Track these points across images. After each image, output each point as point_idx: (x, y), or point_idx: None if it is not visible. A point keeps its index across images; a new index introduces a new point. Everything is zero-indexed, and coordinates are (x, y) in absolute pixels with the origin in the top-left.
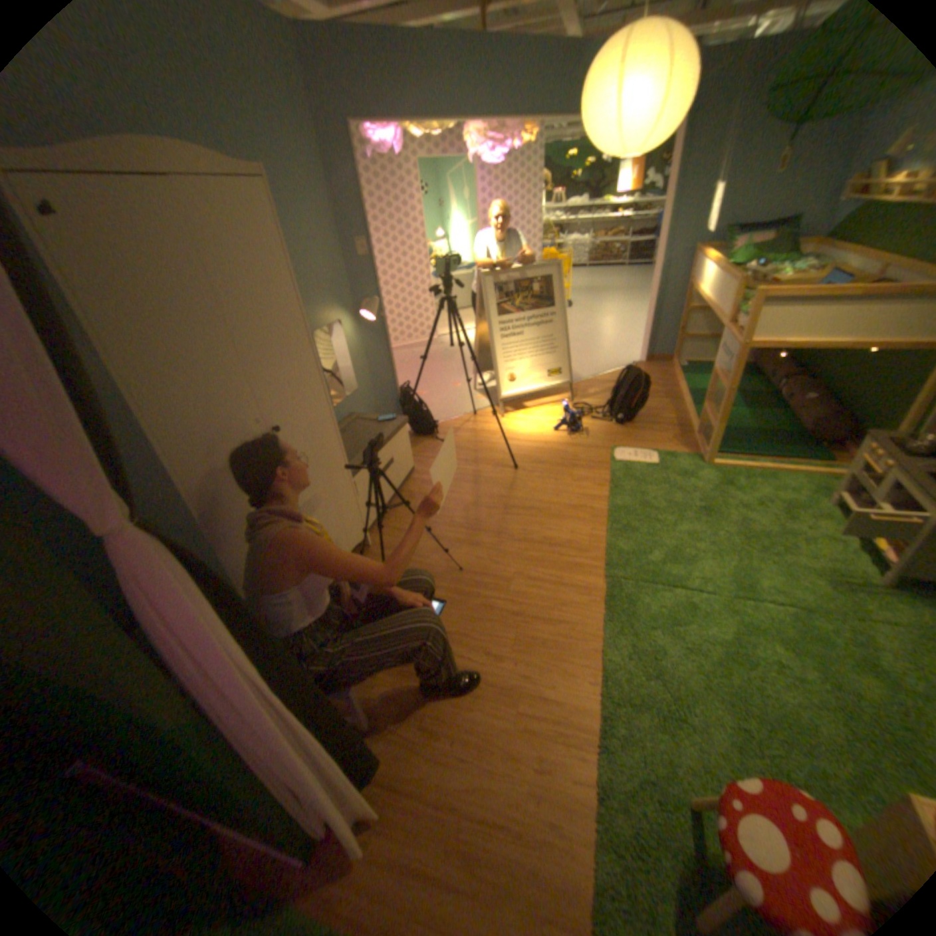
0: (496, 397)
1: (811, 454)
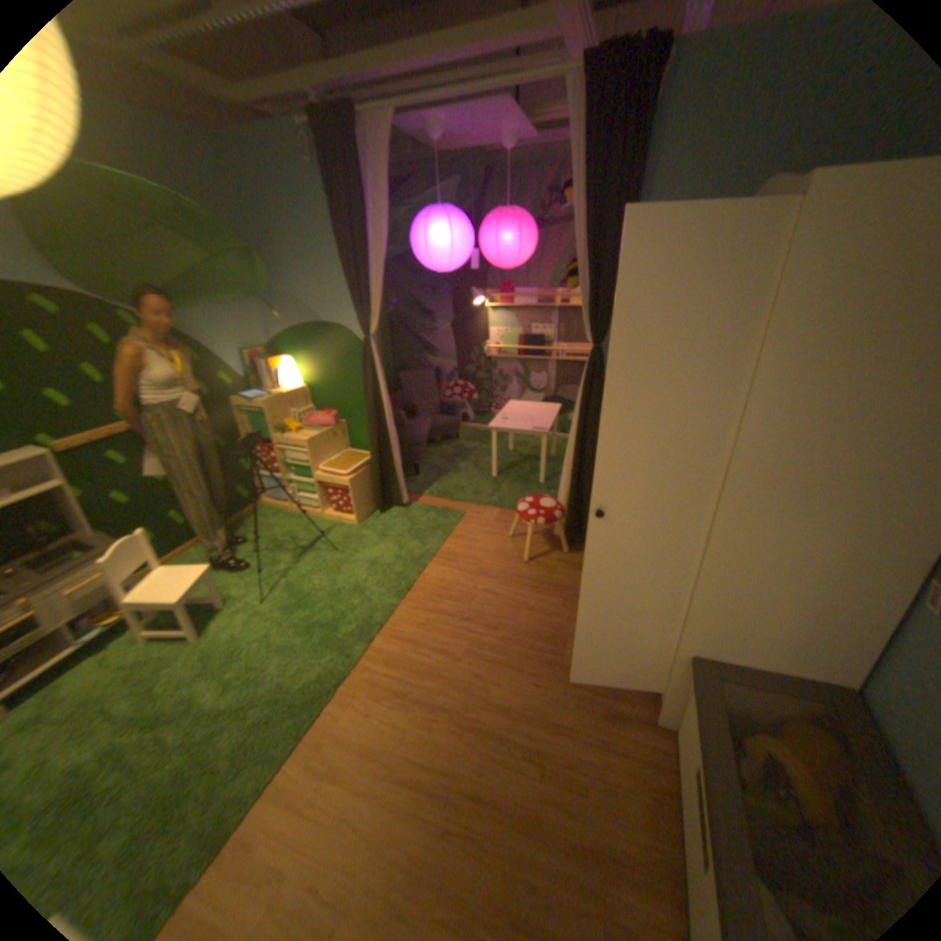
0: None
1: None
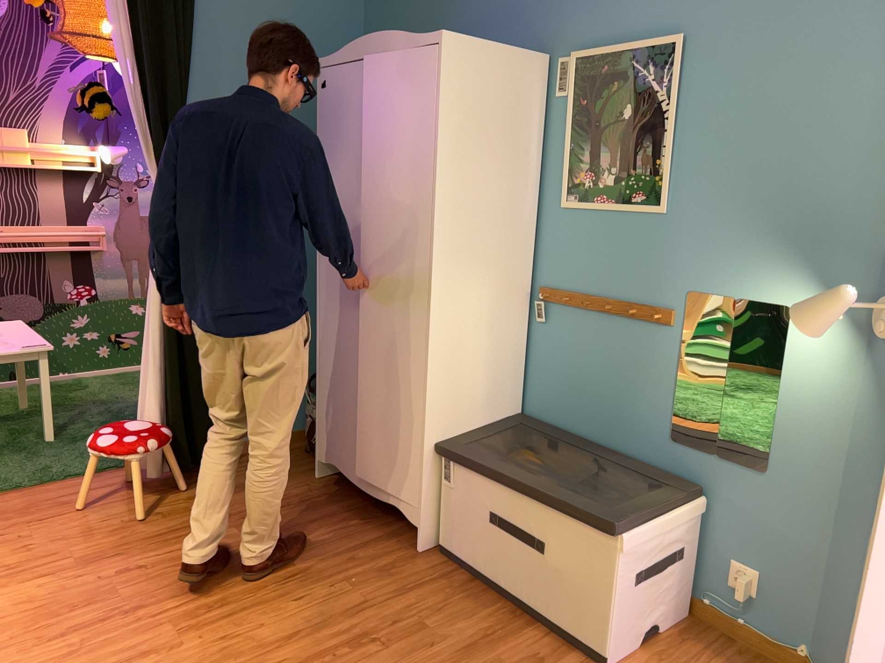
0: None
1: None
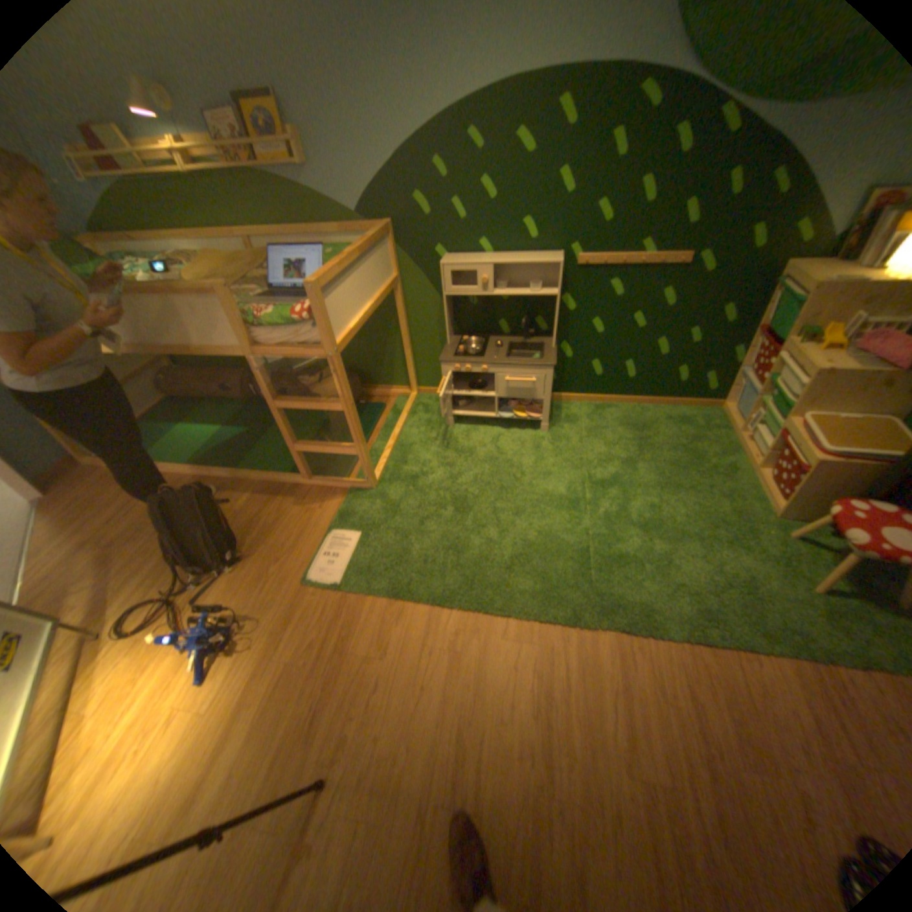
0: None
1: (373, 414)
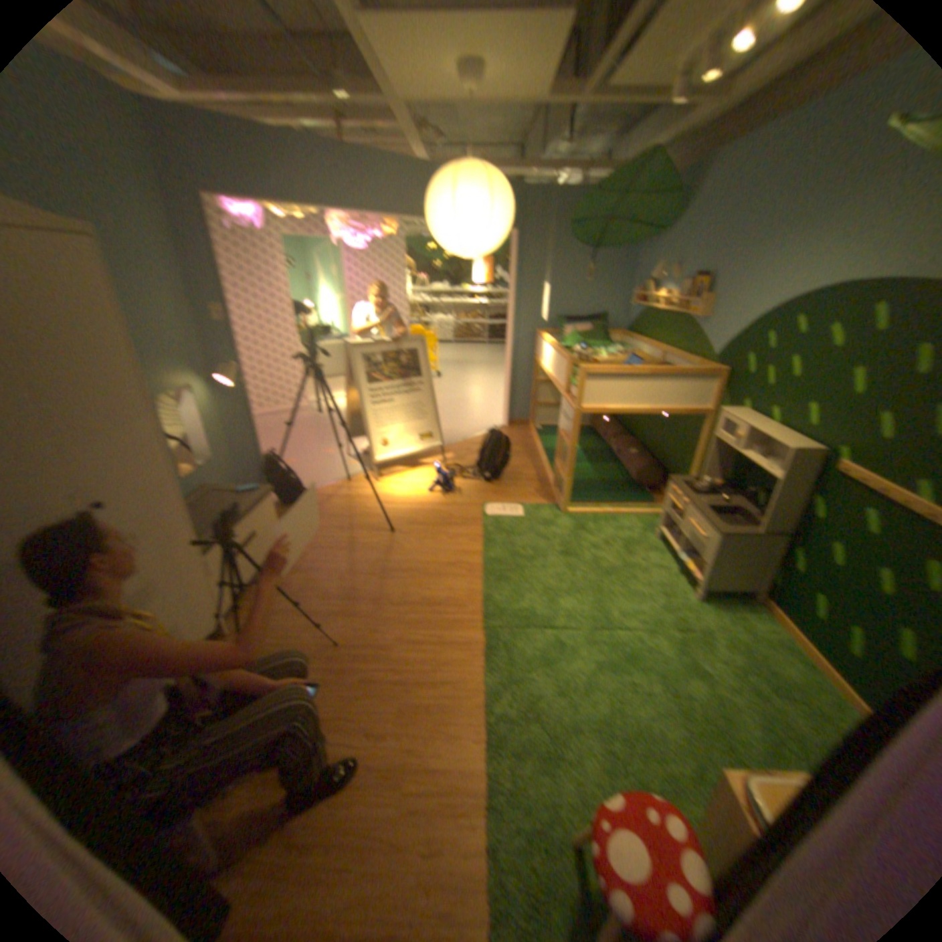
0: (370, 461)
1: (637, 497)
